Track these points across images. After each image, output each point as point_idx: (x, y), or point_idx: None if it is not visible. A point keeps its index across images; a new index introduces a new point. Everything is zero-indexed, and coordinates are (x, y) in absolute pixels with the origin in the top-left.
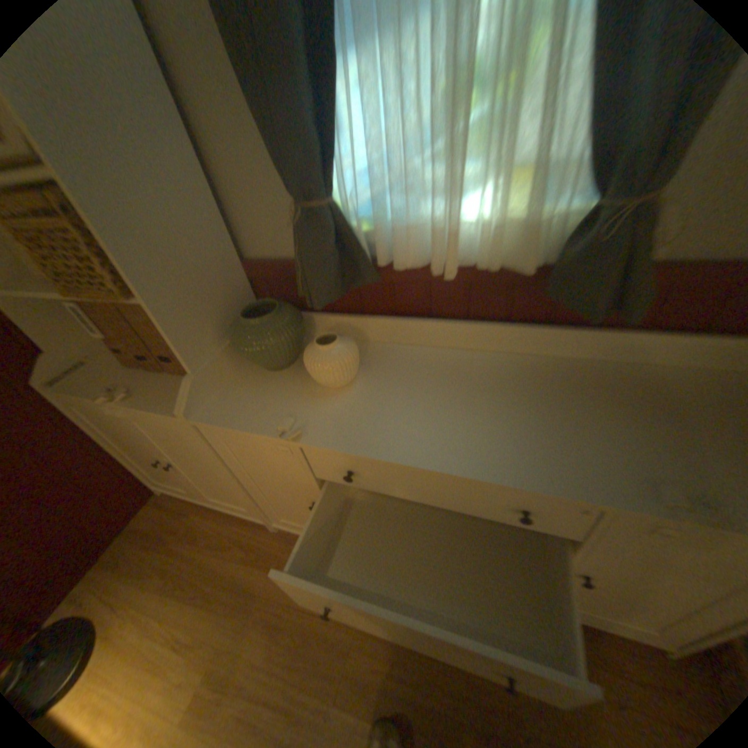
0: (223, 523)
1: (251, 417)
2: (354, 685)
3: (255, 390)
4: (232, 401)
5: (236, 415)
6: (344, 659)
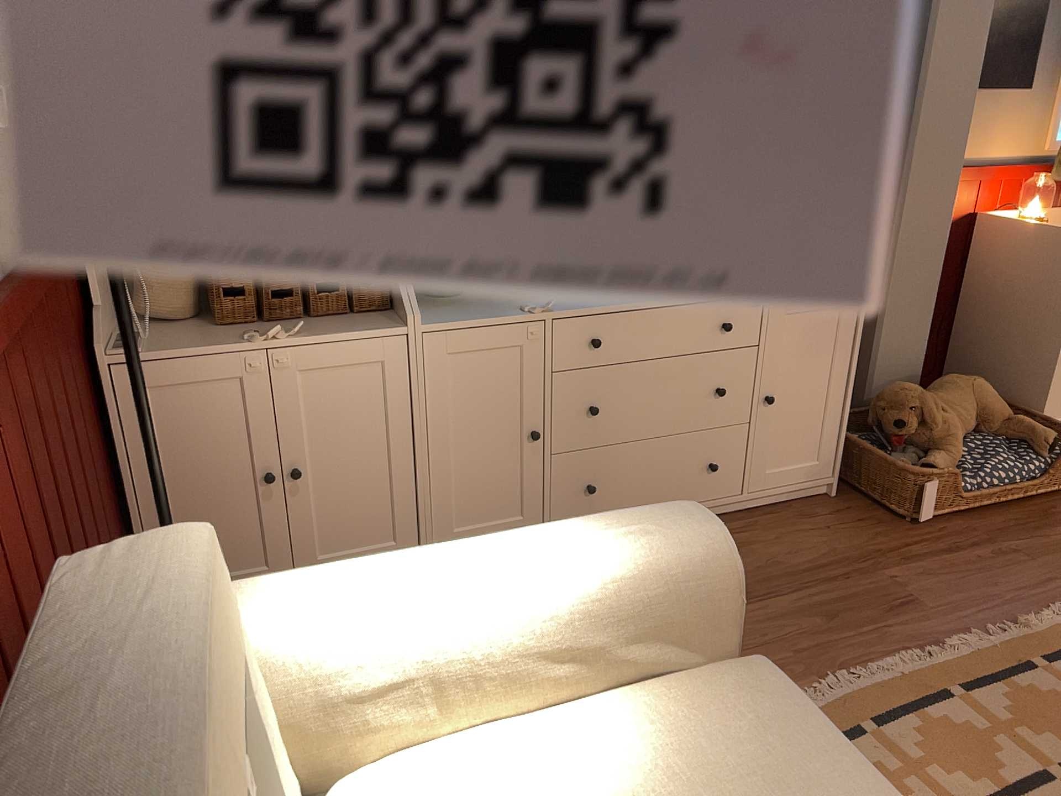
0: None
1: (484, 314)
2: None
3: (454, 306)
4: (441, 313)
5: (466, 316)
6: None
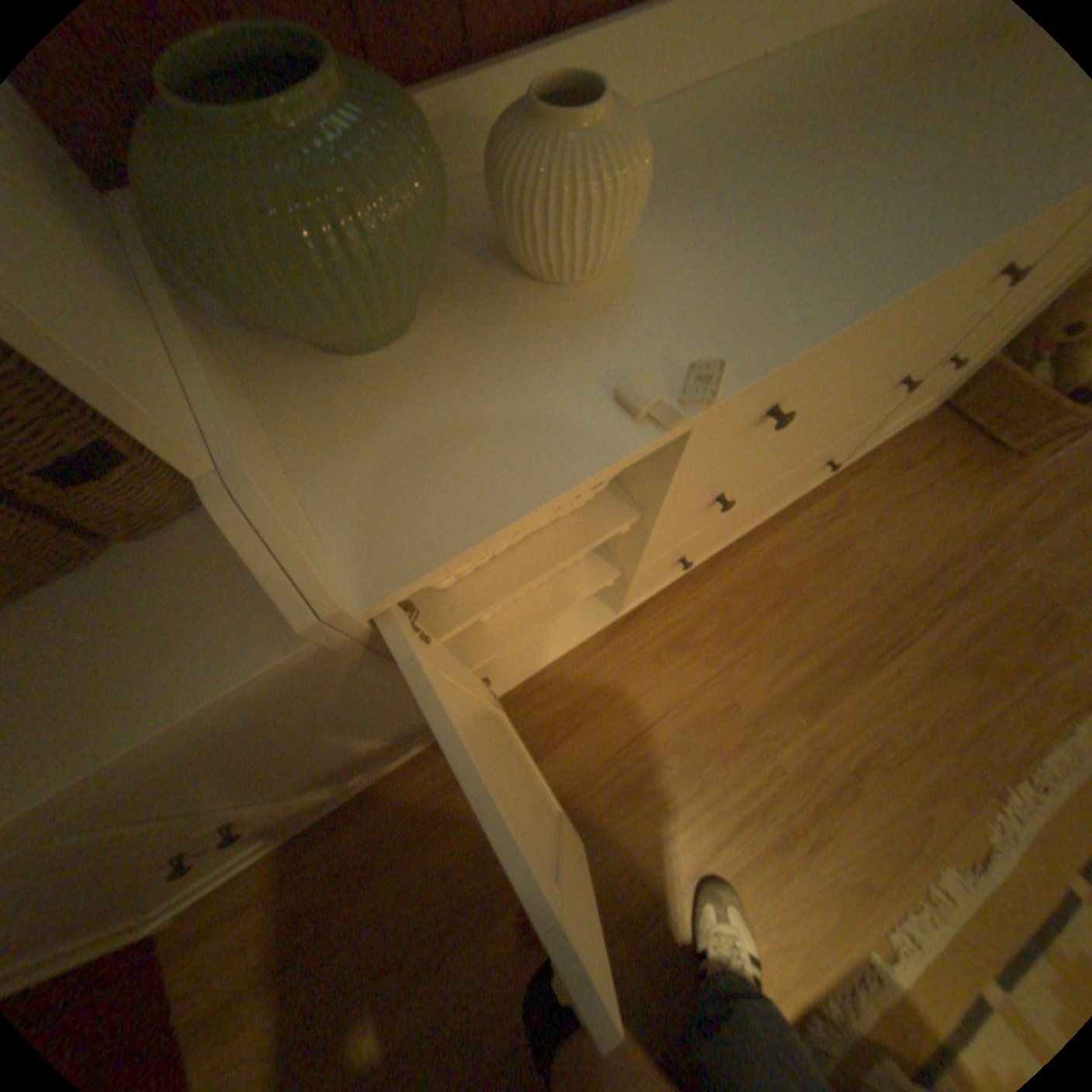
0: (384, 793)
1: (532, 448)
2: (770, 714)
3: (424, 402)
4: (402, 468)
5: (483, 478)
6: (736, 708)
